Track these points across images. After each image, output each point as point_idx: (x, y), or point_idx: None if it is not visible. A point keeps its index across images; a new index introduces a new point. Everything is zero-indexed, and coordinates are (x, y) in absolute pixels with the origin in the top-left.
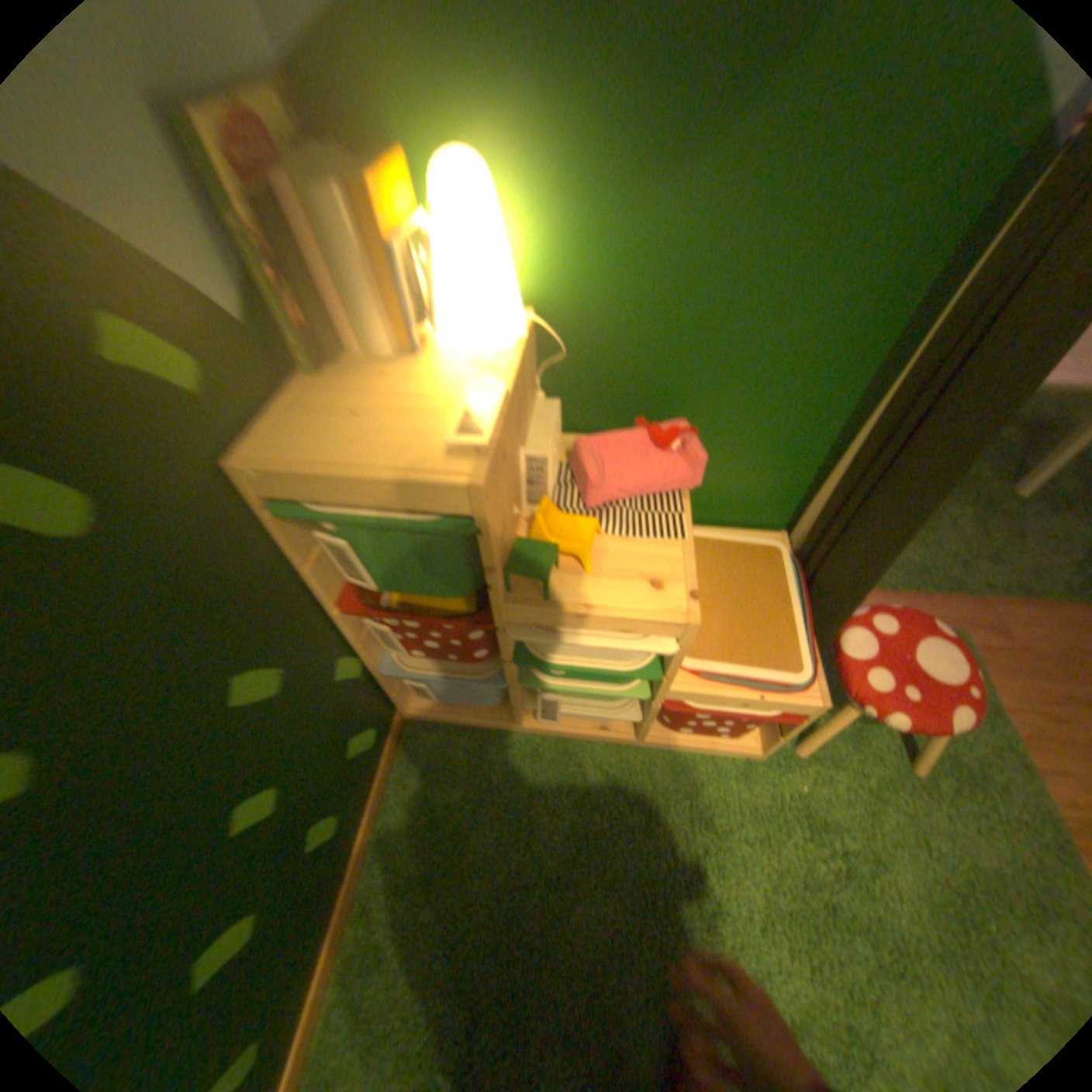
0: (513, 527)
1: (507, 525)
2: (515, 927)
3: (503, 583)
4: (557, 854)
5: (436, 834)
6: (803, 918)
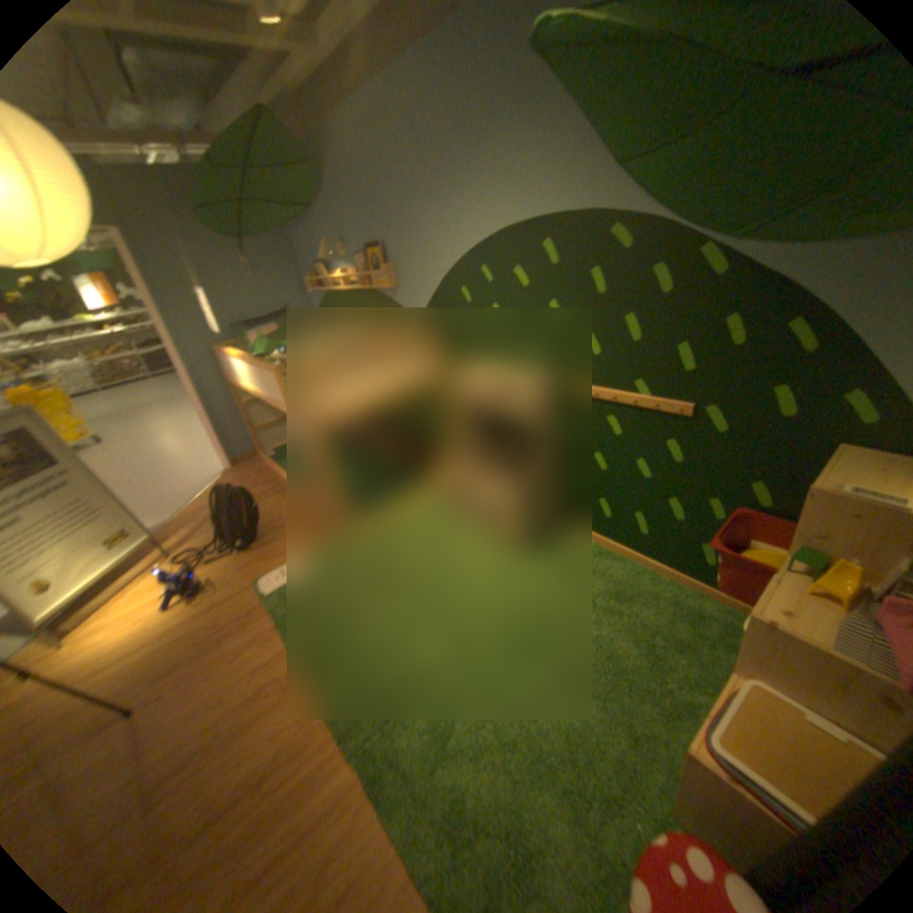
0: (837, 557)
1: (825, 539)
2: (640, 627)
3: (800, 557)
4: (663, 658)
5: (695, 618)
6: (577, 746)
